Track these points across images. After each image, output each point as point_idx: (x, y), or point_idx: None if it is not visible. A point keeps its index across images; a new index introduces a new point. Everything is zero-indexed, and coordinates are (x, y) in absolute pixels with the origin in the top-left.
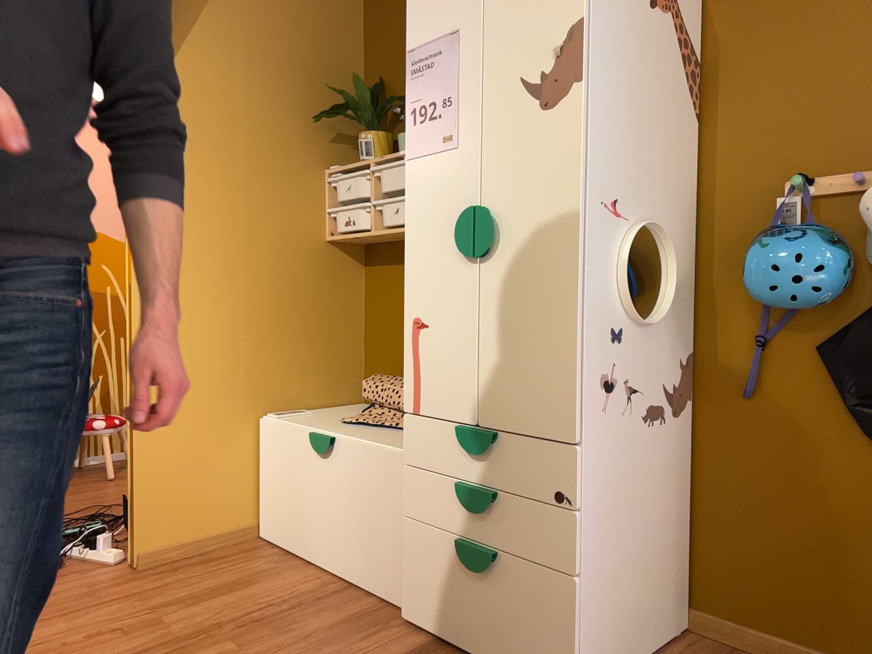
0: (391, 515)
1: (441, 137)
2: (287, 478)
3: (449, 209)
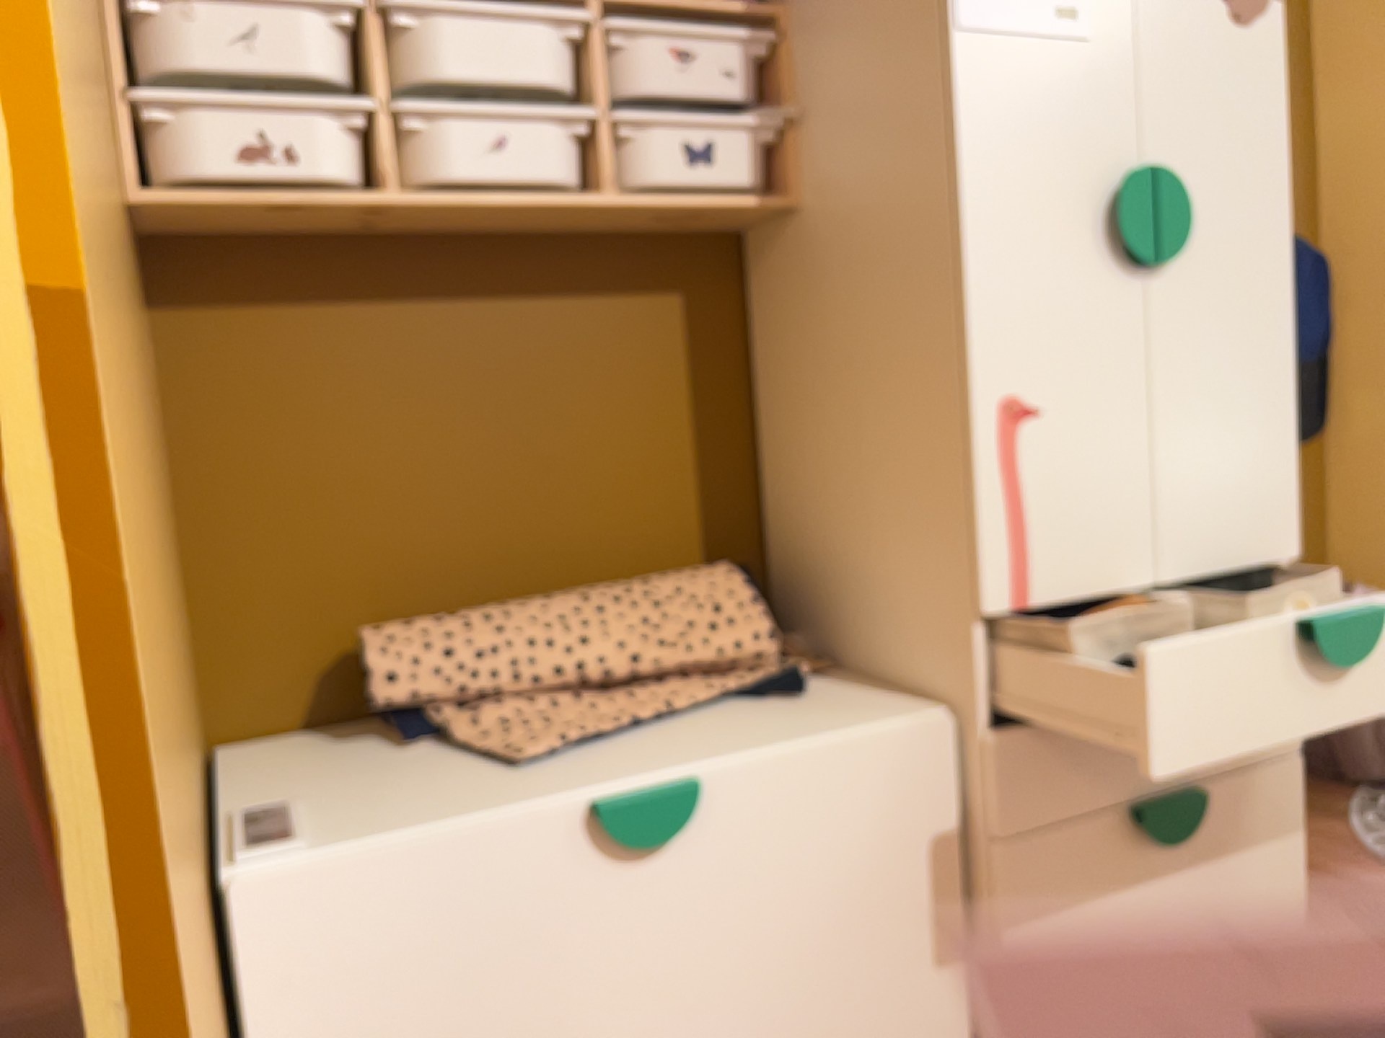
0: (915, 876)
1: (1052, 3)
2: (460, 1016)
3: (1079, 167)
